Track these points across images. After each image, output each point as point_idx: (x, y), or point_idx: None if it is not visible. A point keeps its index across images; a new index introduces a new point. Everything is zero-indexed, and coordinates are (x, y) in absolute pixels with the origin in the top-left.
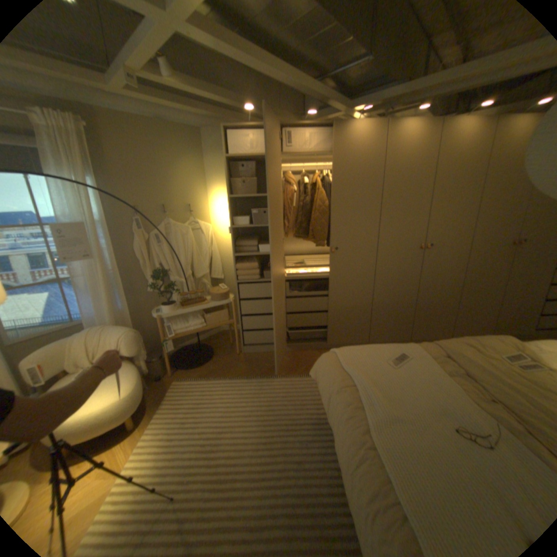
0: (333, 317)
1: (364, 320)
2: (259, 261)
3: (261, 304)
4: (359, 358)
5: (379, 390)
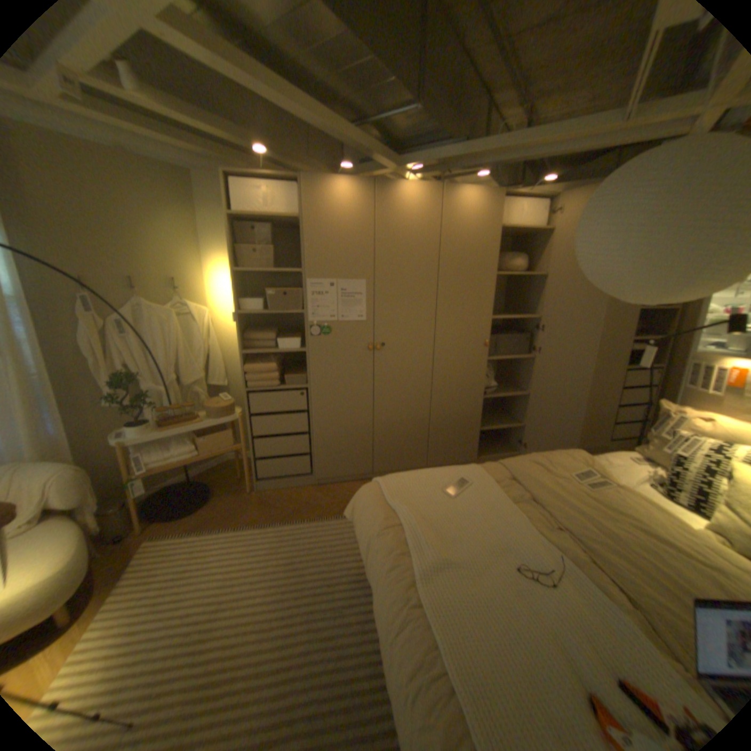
0: (381, 436)
1: (419, 437)
2: (279, 361)
3: (282, 421)
4: (408, 488)
5: (431, 529)
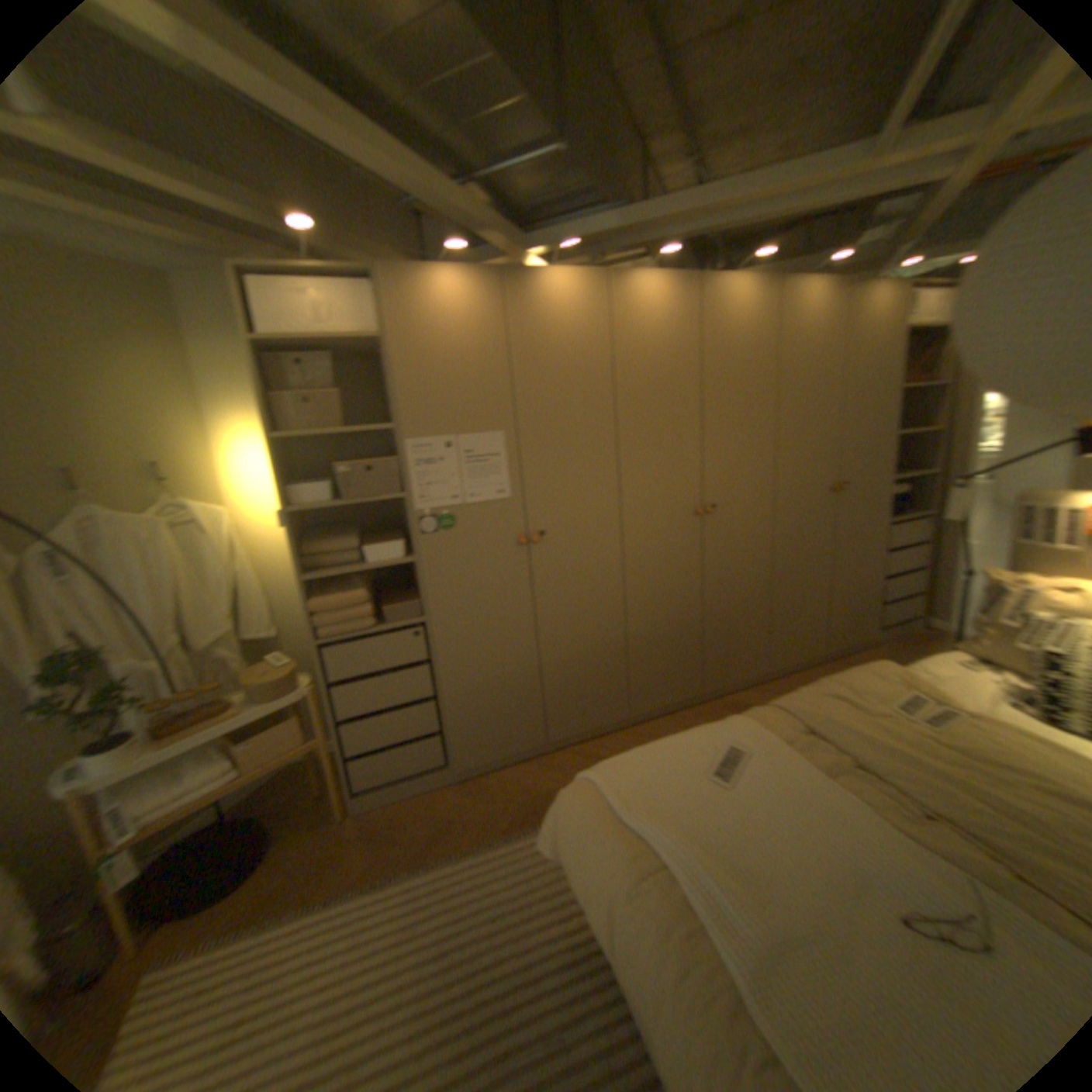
0: (556, 681)
1: (616, 673)
2: (371, 582)
3: (389, 684)
4: (649, 783)
5: (721, 863)
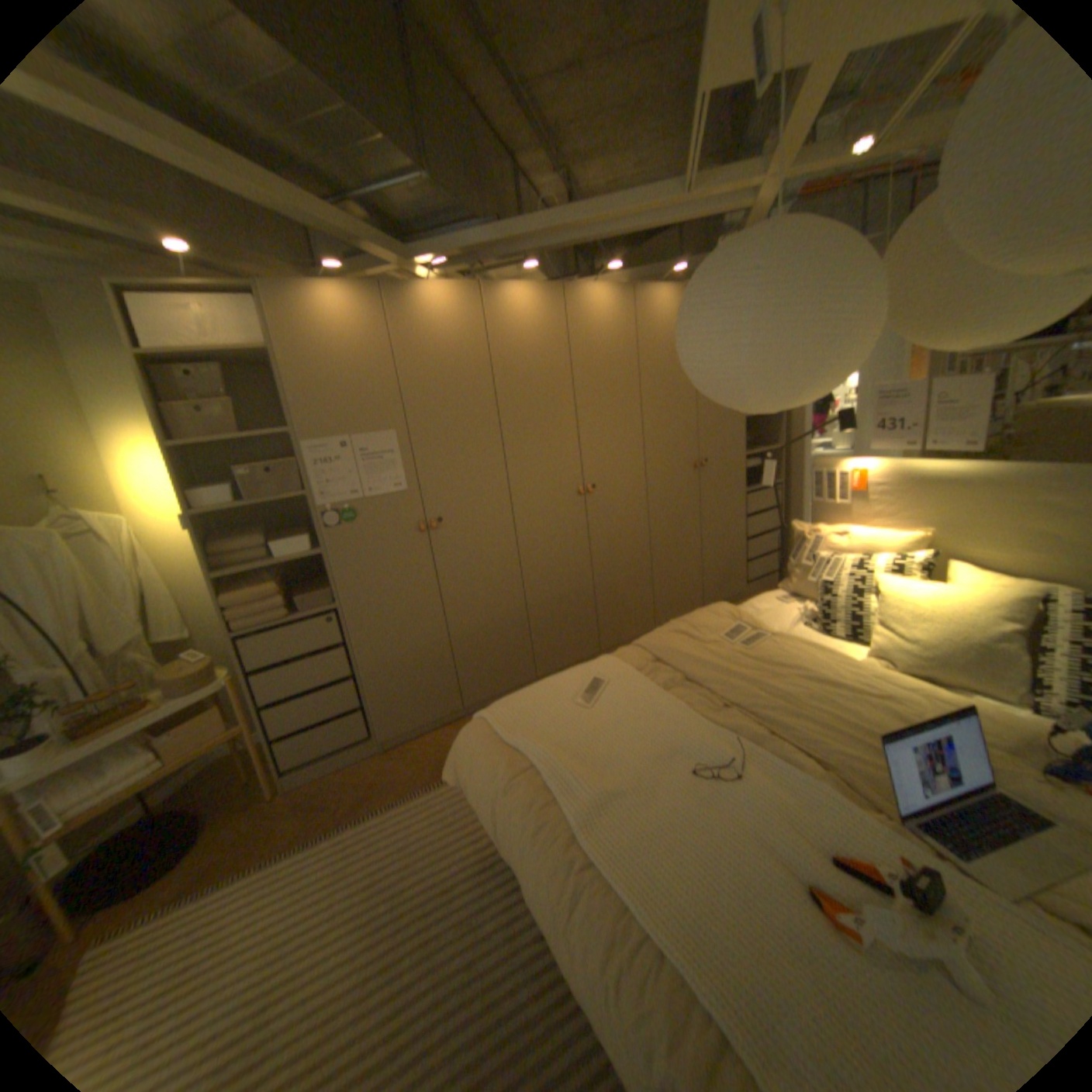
0: (464, 652)
1: (519, 640)
2: (278, 577)
3: (304, 669)
4: (527, 713)
5: (573, 758)
